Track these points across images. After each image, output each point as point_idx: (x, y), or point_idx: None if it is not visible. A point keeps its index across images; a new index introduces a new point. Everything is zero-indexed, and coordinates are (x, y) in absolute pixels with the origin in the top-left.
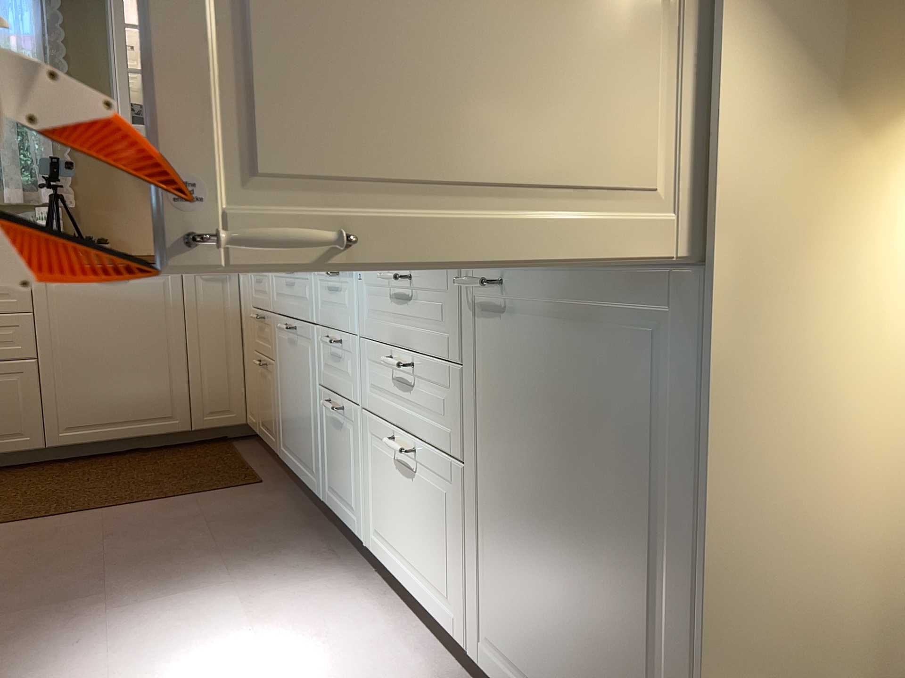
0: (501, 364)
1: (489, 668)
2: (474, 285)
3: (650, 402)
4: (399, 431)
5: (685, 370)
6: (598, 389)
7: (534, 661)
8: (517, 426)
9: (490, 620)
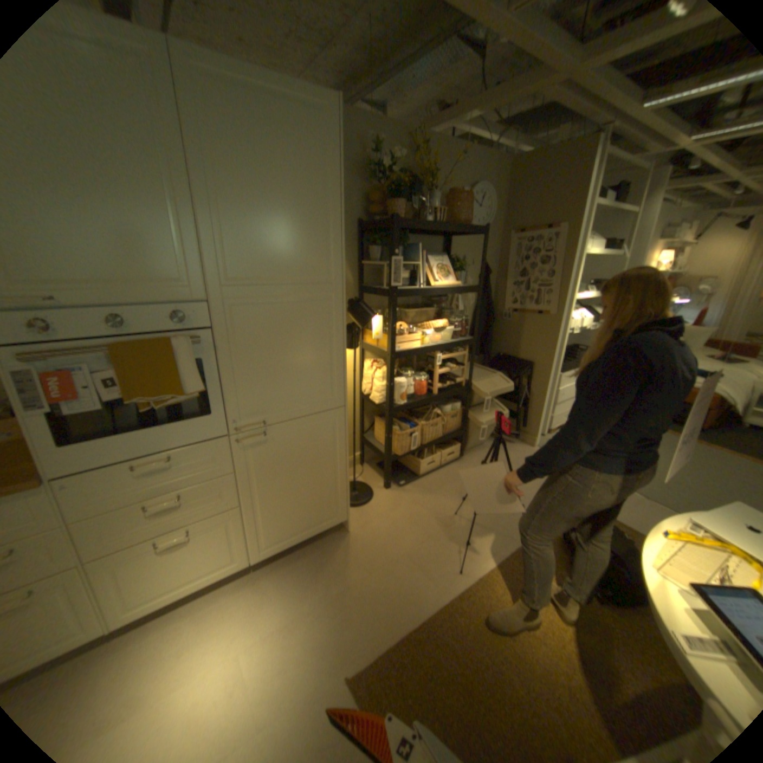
0: (260, 459)
1: (262, 556)
2: (253, 439)
3: (326, 439)
4: (151, 539)
5: (335, 428)
6: (309, 444)
7: (287, 530)
8: (272, 473)
9: (260, 542)
